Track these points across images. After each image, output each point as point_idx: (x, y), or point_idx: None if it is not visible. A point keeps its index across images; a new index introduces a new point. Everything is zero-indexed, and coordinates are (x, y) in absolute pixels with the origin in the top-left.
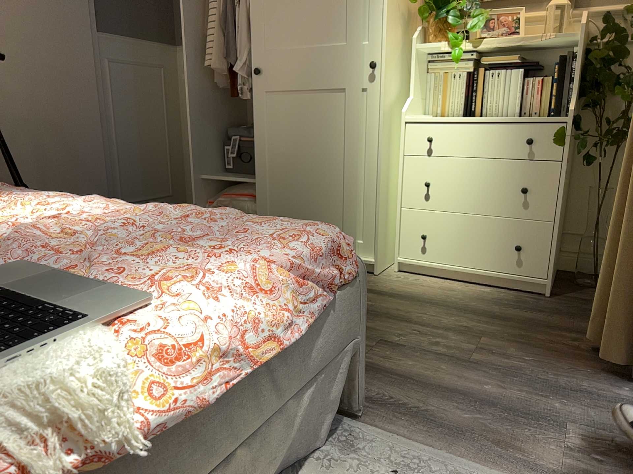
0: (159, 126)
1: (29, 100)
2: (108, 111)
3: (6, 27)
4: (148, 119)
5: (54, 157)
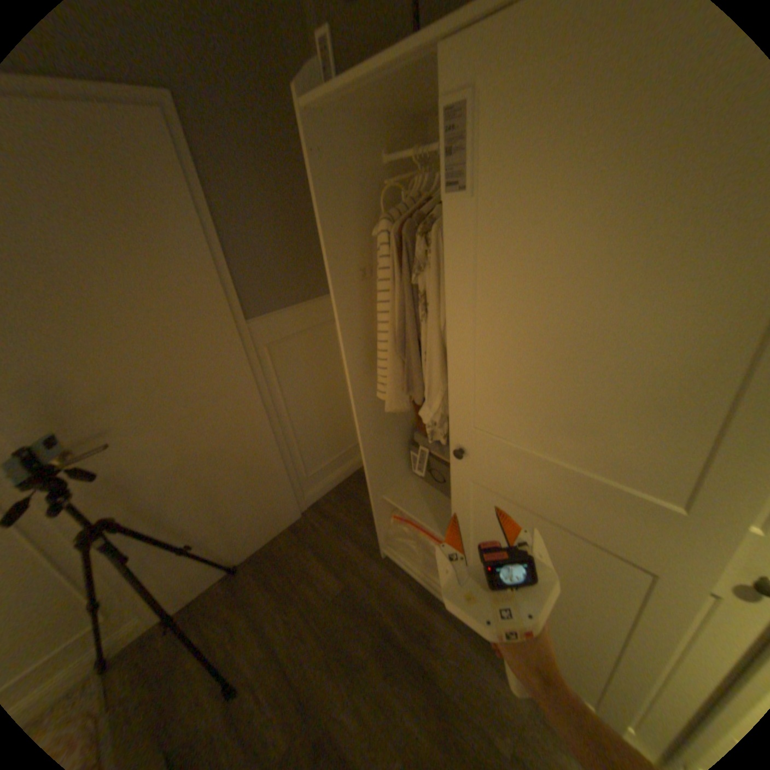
0: (336, 388)
1: (171, 447)
2: (275, 402)
3: (112, 382)
4: (323, 386)
5: (218, 485)
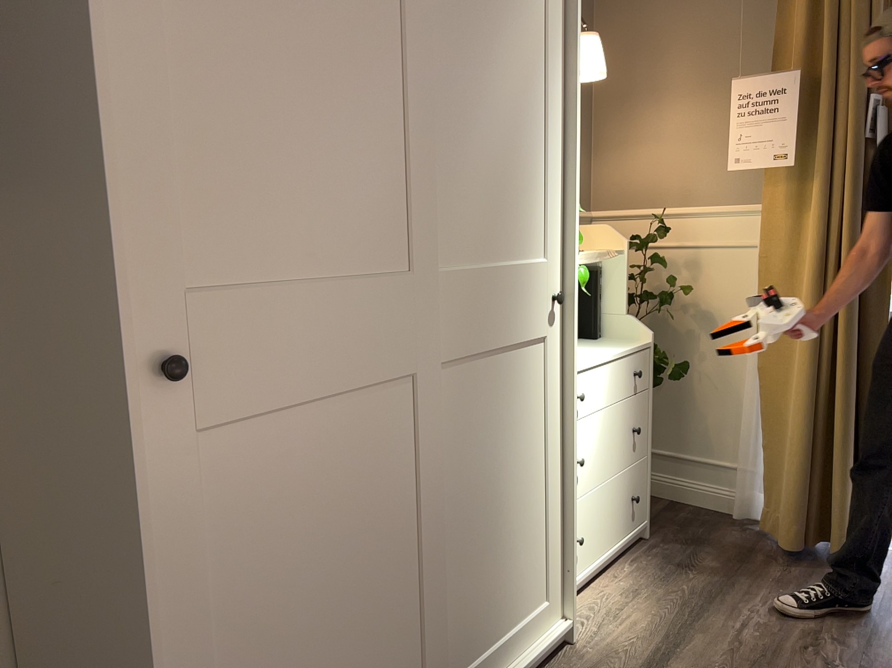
0: None
1: None
2: None
3: None
4: None
5: None
